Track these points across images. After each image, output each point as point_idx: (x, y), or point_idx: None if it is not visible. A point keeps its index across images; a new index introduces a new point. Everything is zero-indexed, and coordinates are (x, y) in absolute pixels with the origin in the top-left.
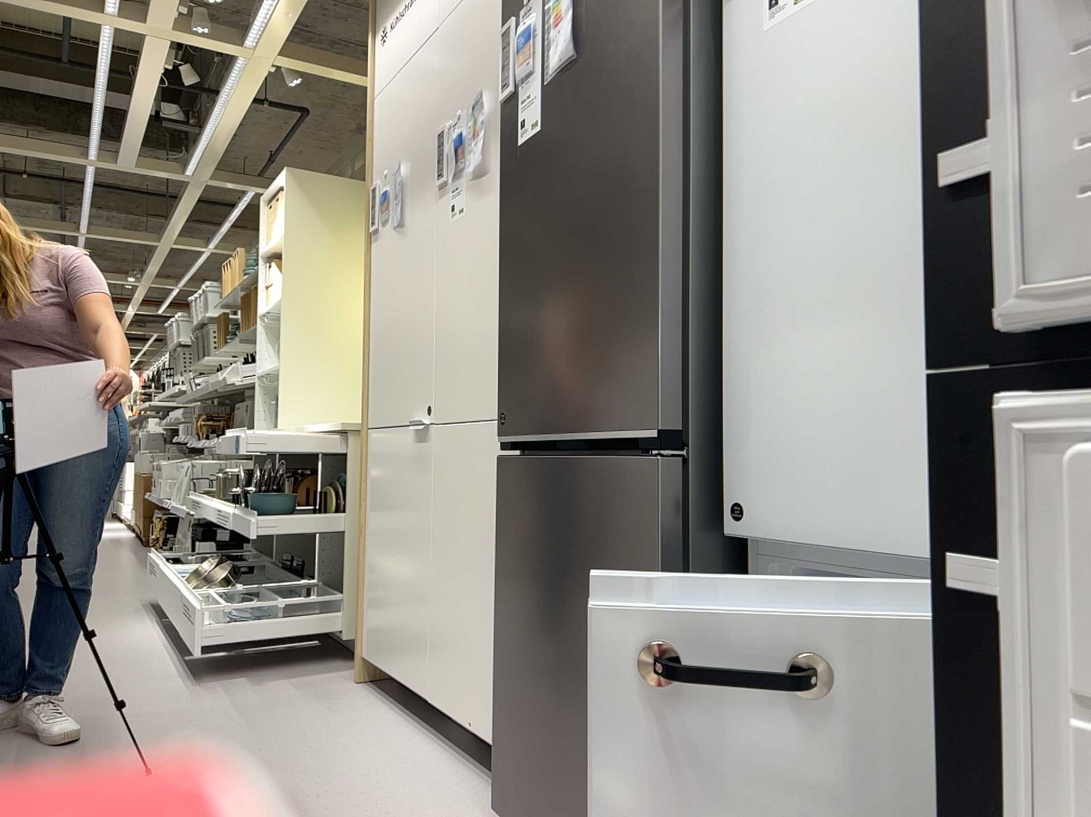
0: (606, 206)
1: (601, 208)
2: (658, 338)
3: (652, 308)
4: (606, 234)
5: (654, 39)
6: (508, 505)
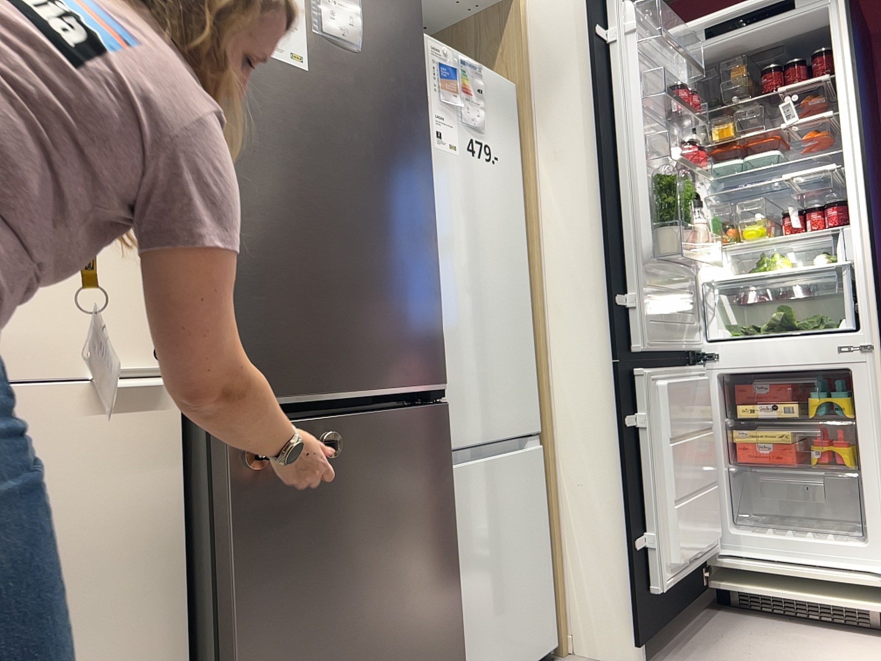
0: (395, 202)
1: (390, 200)
2: (439, 318)
3: (434, 296)
4: (396, 225)
5: (423, 108)
6: (258, 484)
